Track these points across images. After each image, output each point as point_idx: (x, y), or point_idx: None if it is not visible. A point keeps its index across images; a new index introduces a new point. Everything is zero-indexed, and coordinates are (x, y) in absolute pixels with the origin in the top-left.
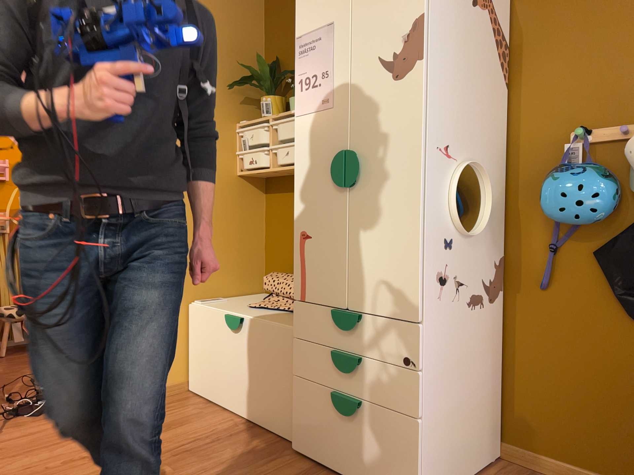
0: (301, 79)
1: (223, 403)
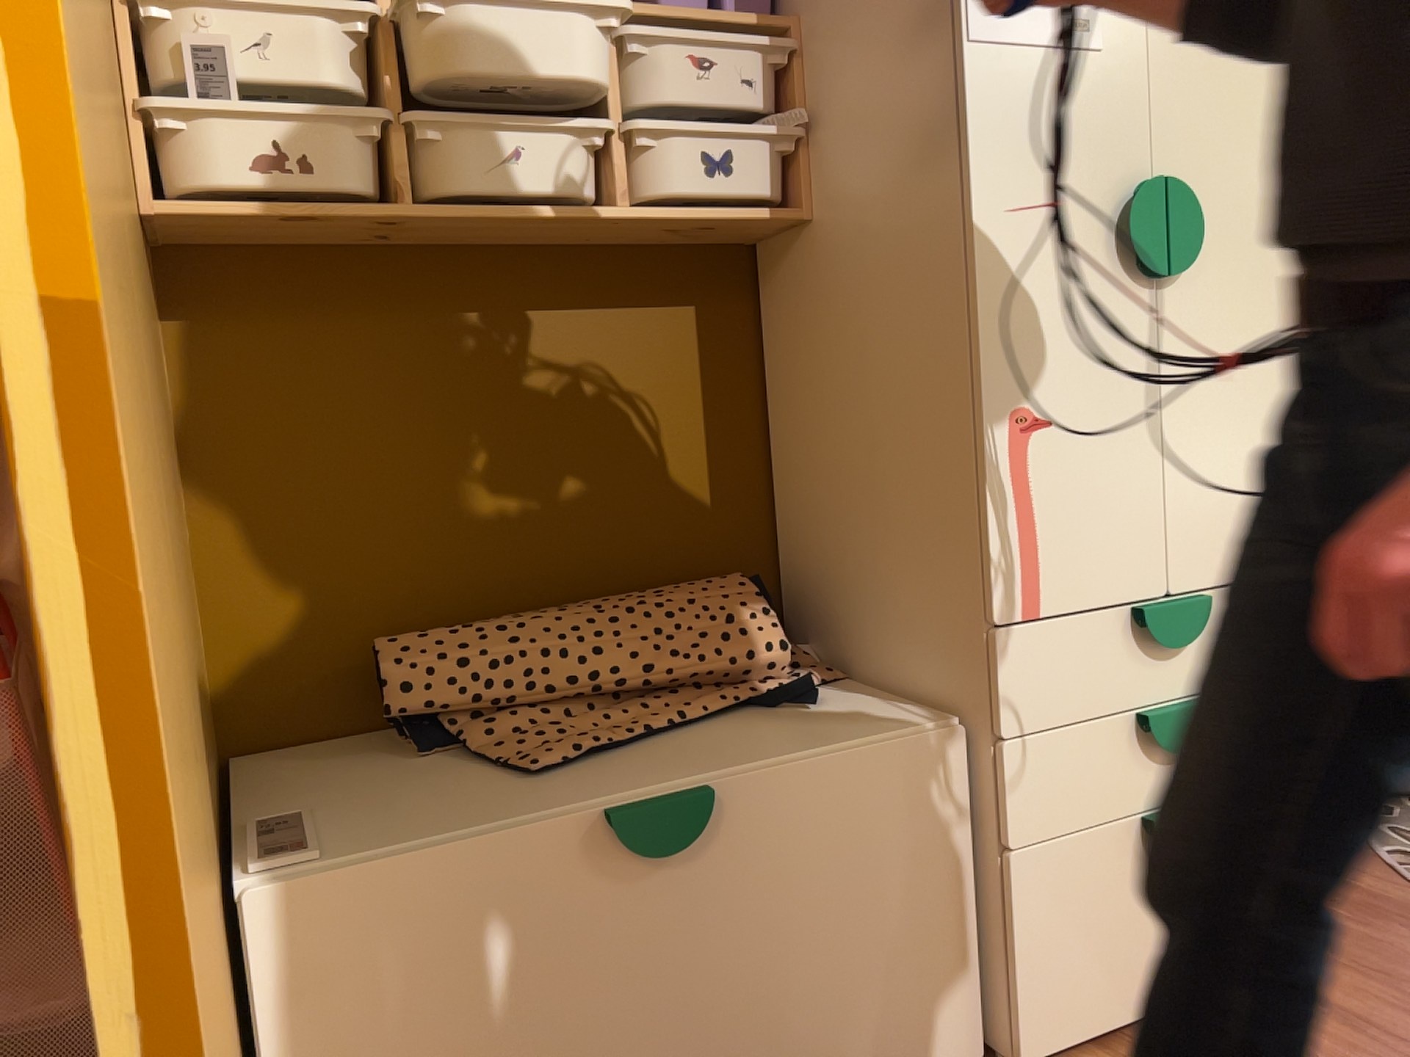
0: None
1: None
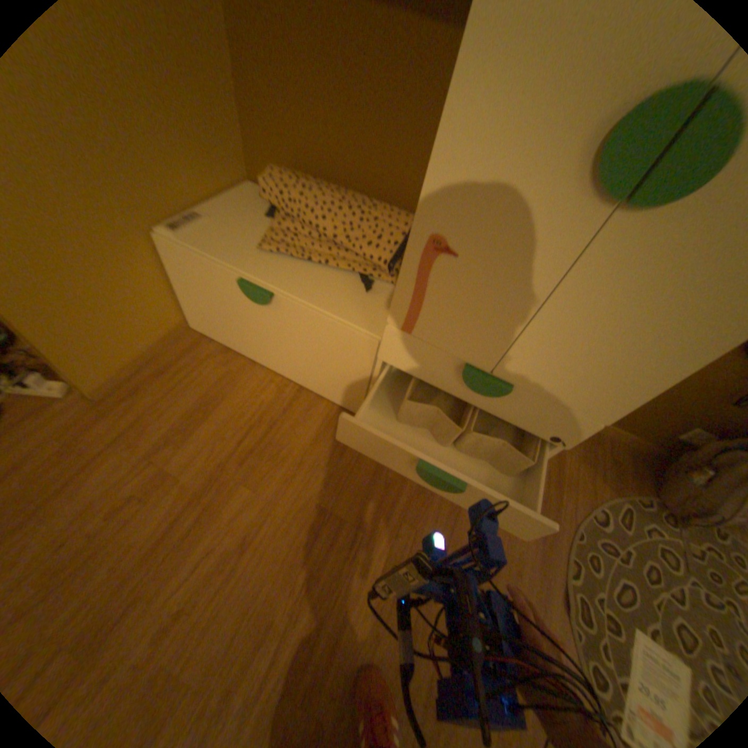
0: None
1: (253, 357)
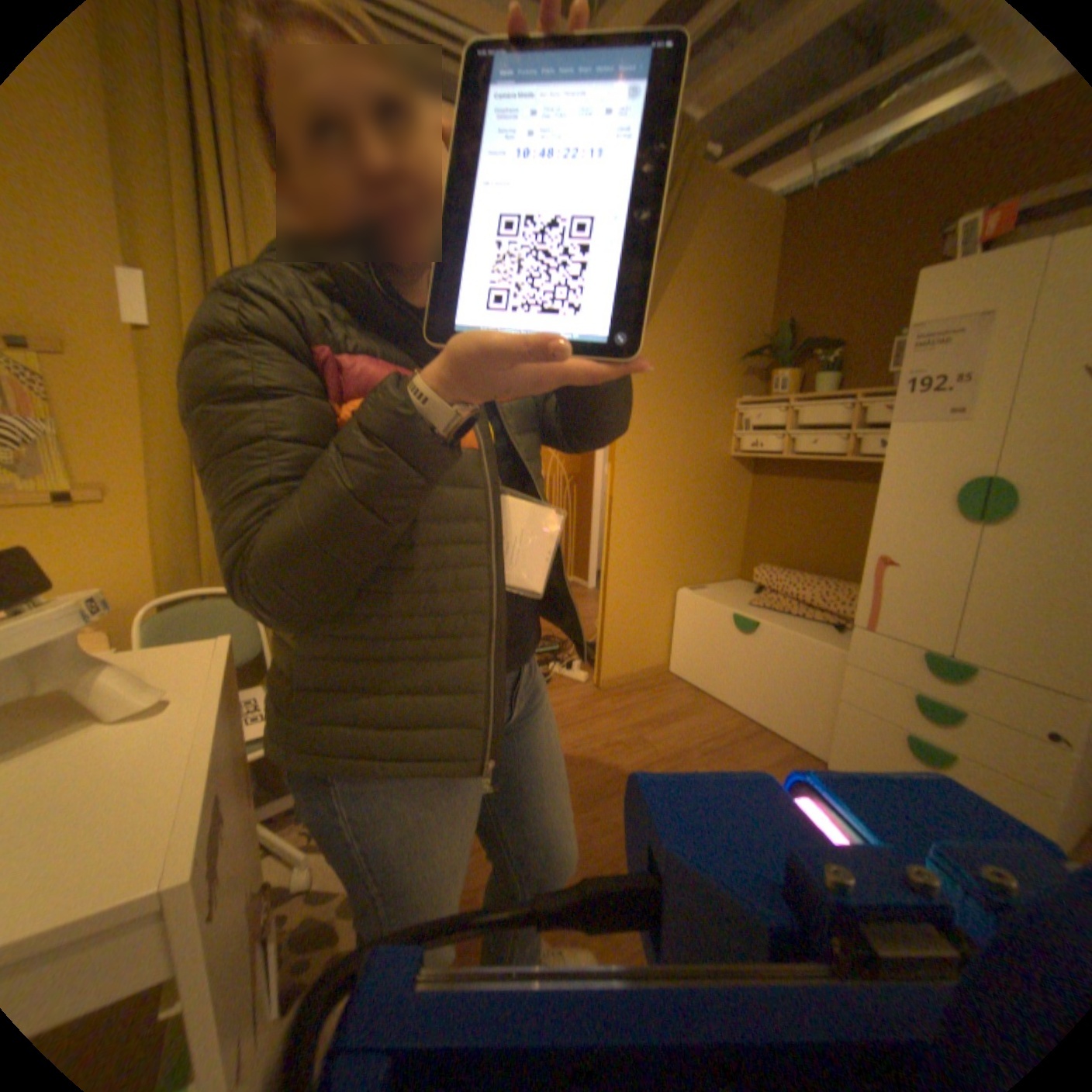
0: (913, 377)
1: (720, 696)
